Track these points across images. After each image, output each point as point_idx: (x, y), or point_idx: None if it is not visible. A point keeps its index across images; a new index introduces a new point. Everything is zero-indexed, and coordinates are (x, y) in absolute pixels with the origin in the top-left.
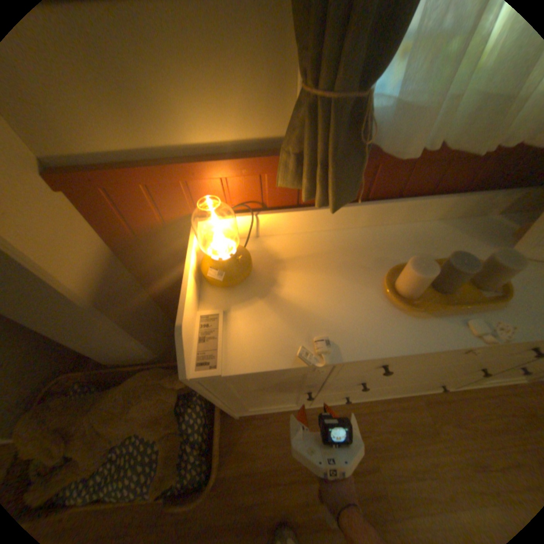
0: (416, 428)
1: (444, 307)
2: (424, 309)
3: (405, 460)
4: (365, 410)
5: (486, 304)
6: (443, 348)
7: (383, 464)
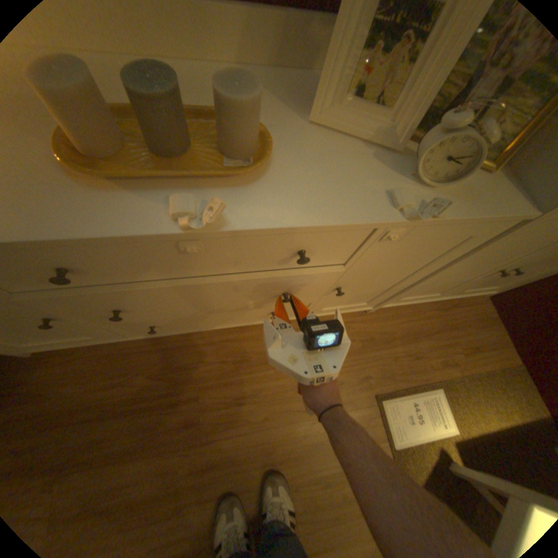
0: (251, 357)
1: (150, 176)
2: (112, 176)
3: (230, 388)
4: (199, 342)
5: (220, 177)
6: (118, 238)
7: (204, 394)
